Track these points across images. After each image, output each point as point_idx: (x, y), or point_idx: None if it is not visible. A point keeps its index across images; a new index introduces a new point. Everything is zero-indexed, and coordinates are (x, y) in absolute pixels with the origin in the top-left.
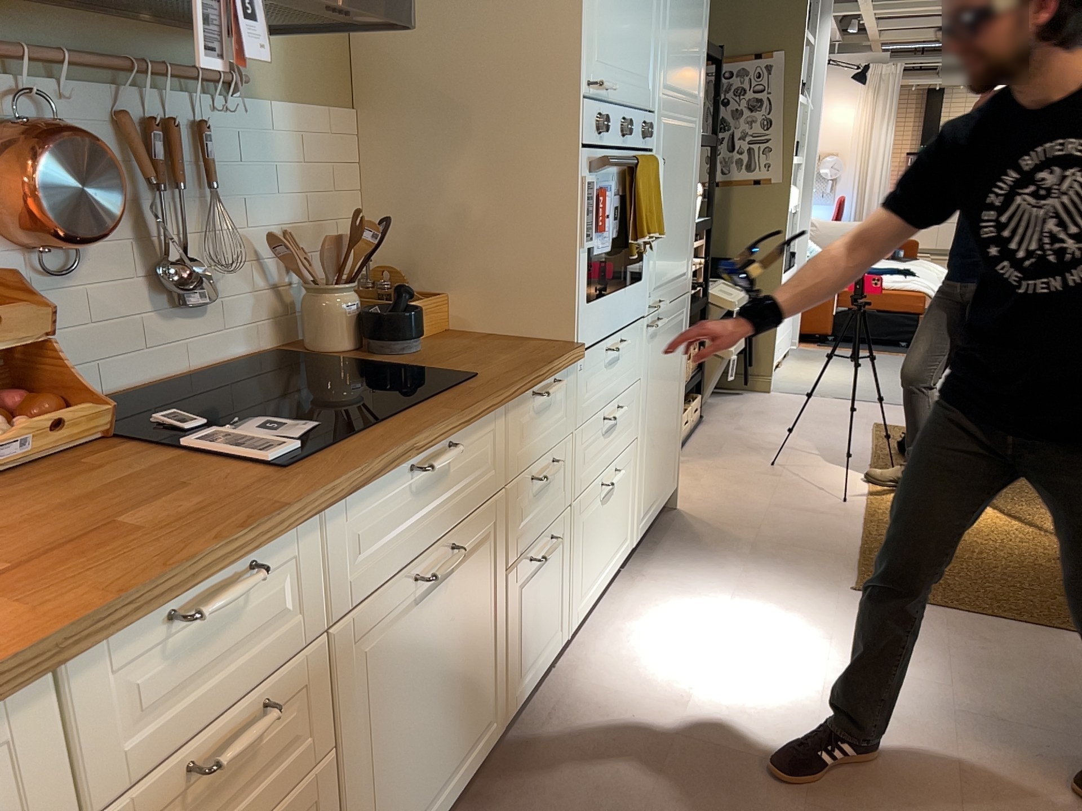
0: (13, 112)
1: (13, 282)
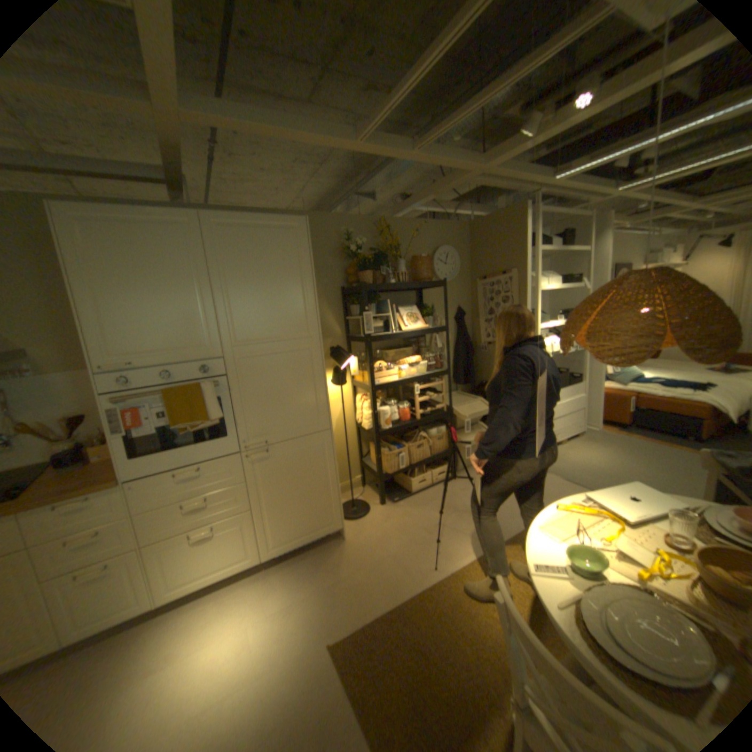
0: None
1: None
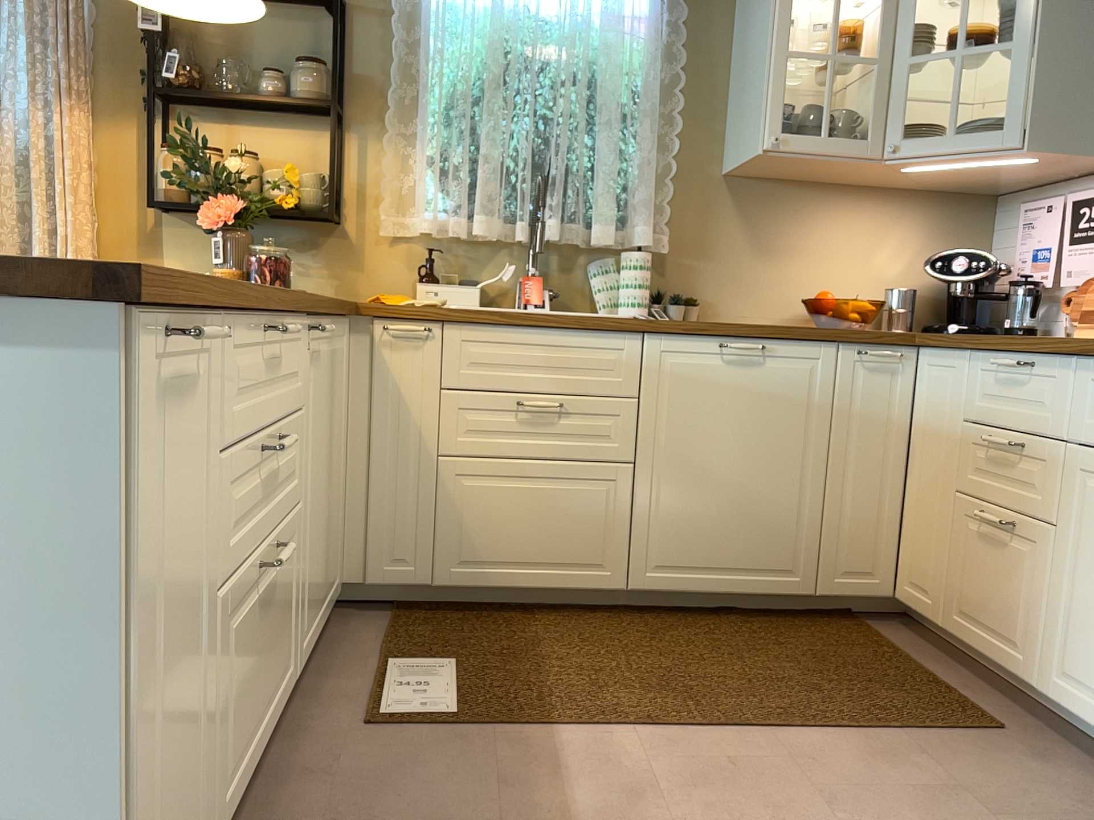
0: None
1: None
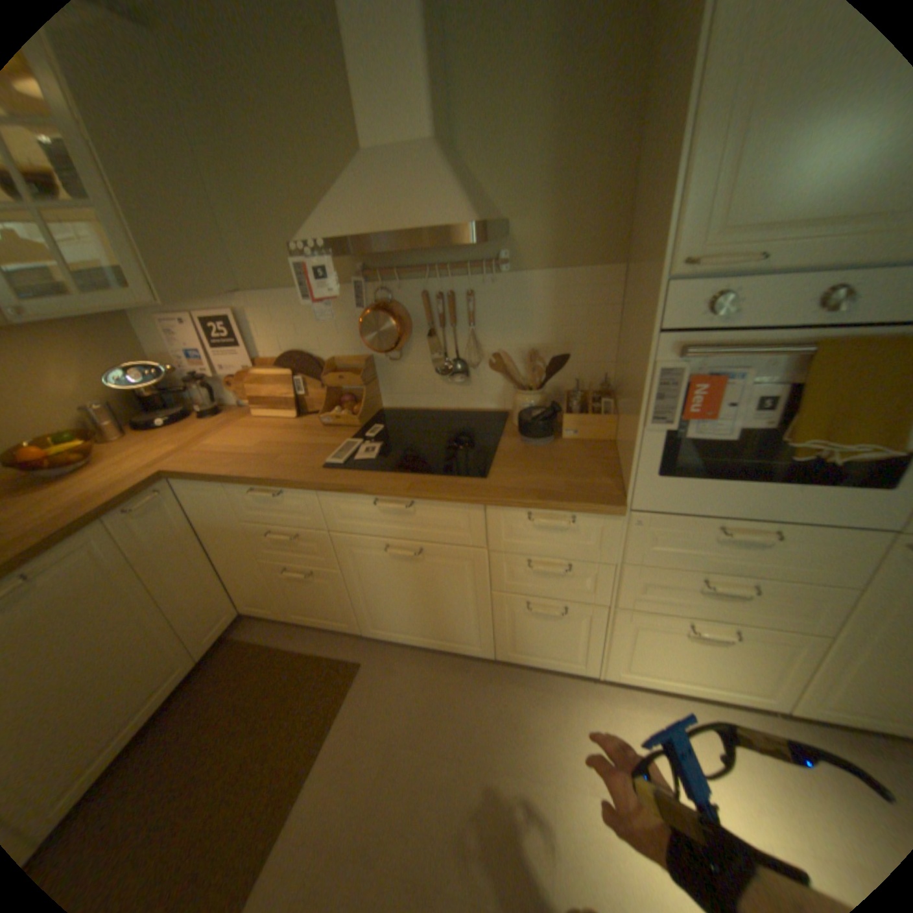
0: (374, 297)
1: (369, 361)
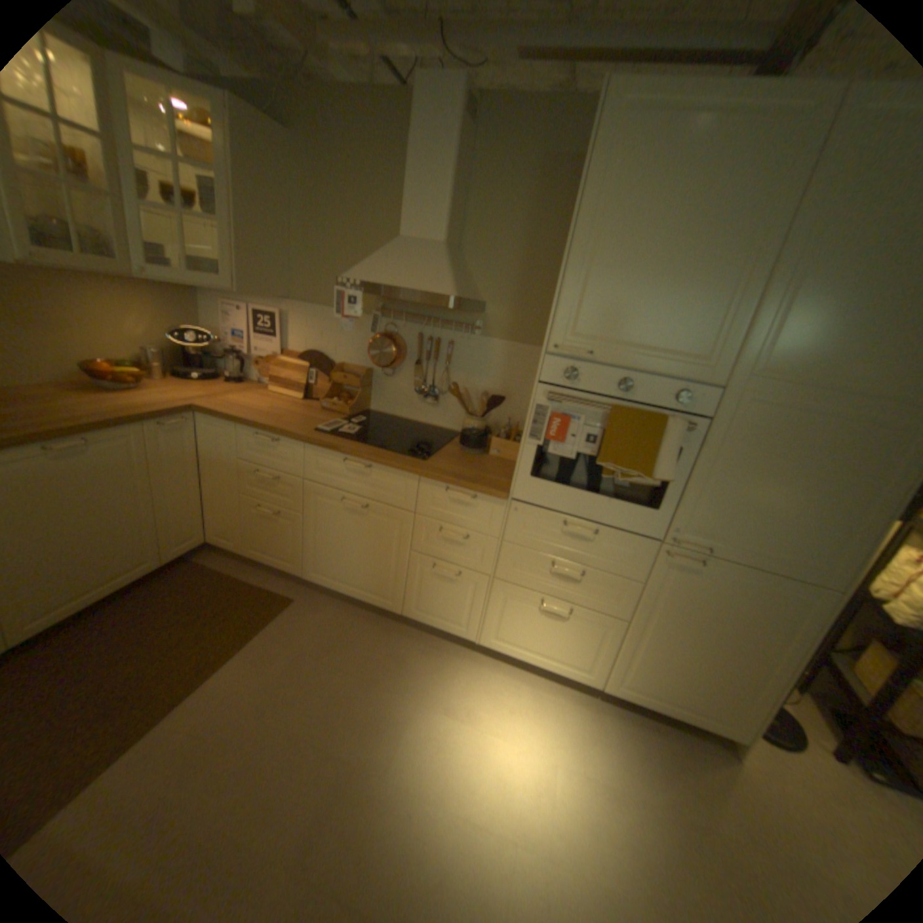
0: (385, 329)
1: (368, 372)
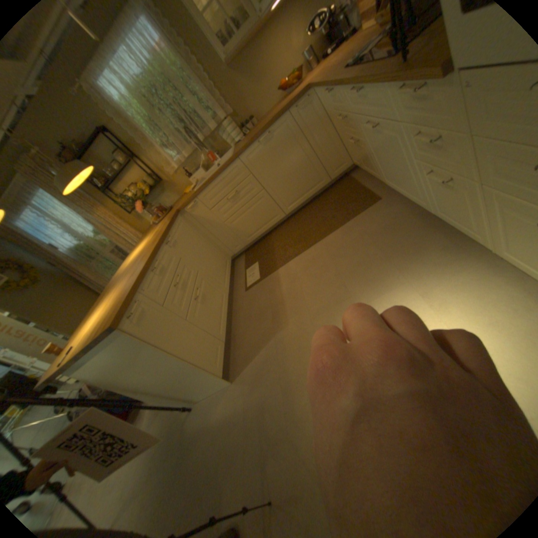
0: None
1: None
